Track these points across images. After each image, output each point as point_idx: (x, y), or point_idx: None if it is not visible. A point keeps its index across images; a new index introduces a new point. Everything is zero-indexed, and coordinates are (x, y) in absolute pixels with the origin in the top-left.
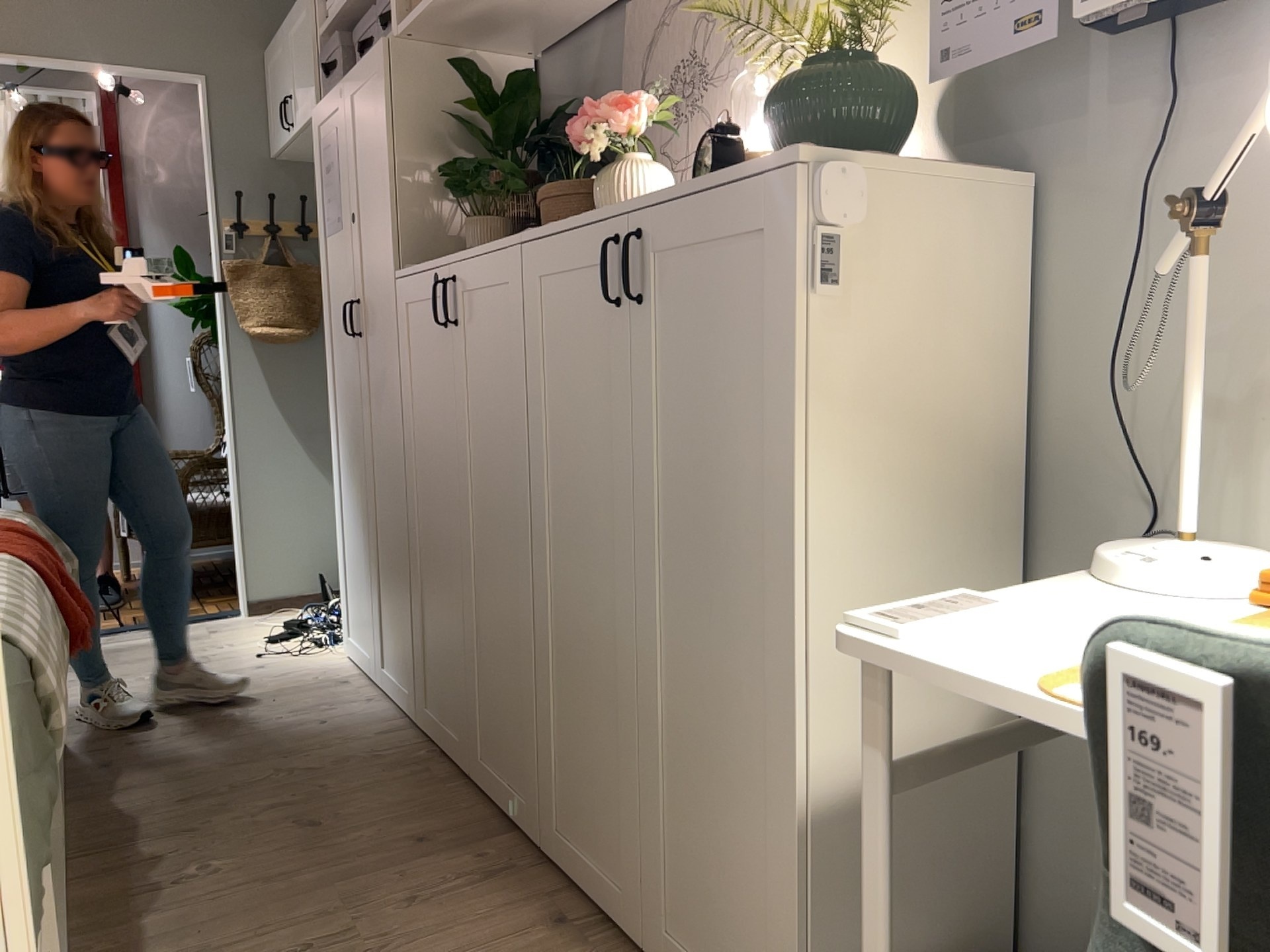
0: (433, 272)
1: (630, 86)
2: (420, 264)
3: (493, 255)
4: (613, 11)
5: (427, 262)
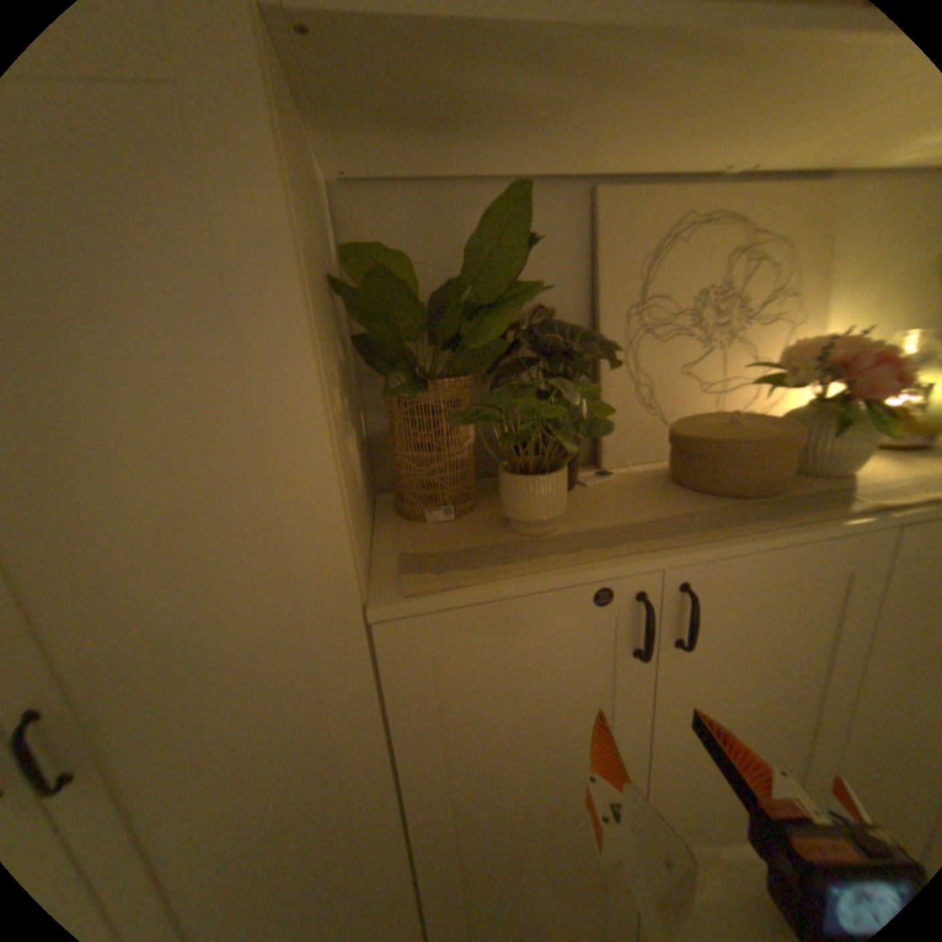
0: (599, 584)
1: (617, 290)
2: (499, 576)
3: (829, 542)
4: (546, 180)
5: (548, 570)
